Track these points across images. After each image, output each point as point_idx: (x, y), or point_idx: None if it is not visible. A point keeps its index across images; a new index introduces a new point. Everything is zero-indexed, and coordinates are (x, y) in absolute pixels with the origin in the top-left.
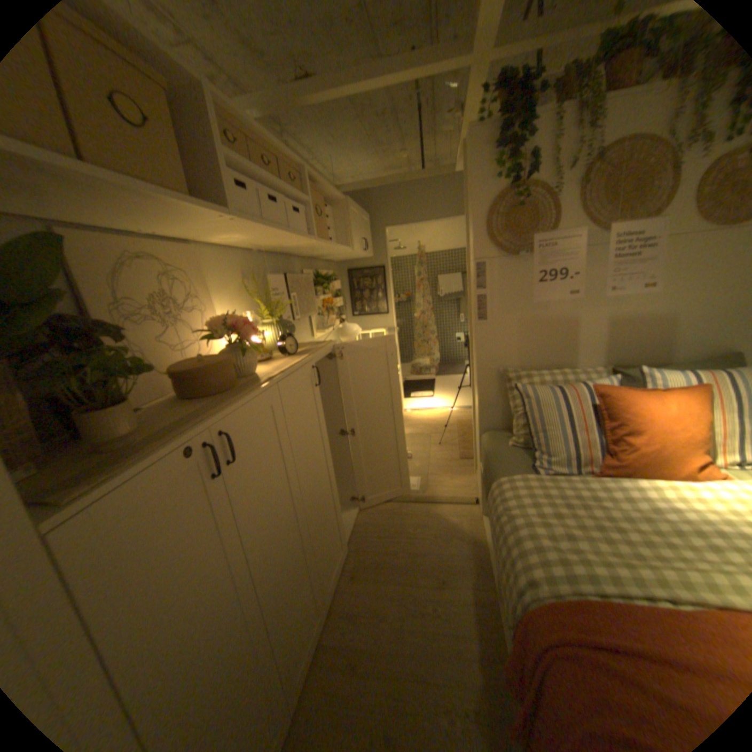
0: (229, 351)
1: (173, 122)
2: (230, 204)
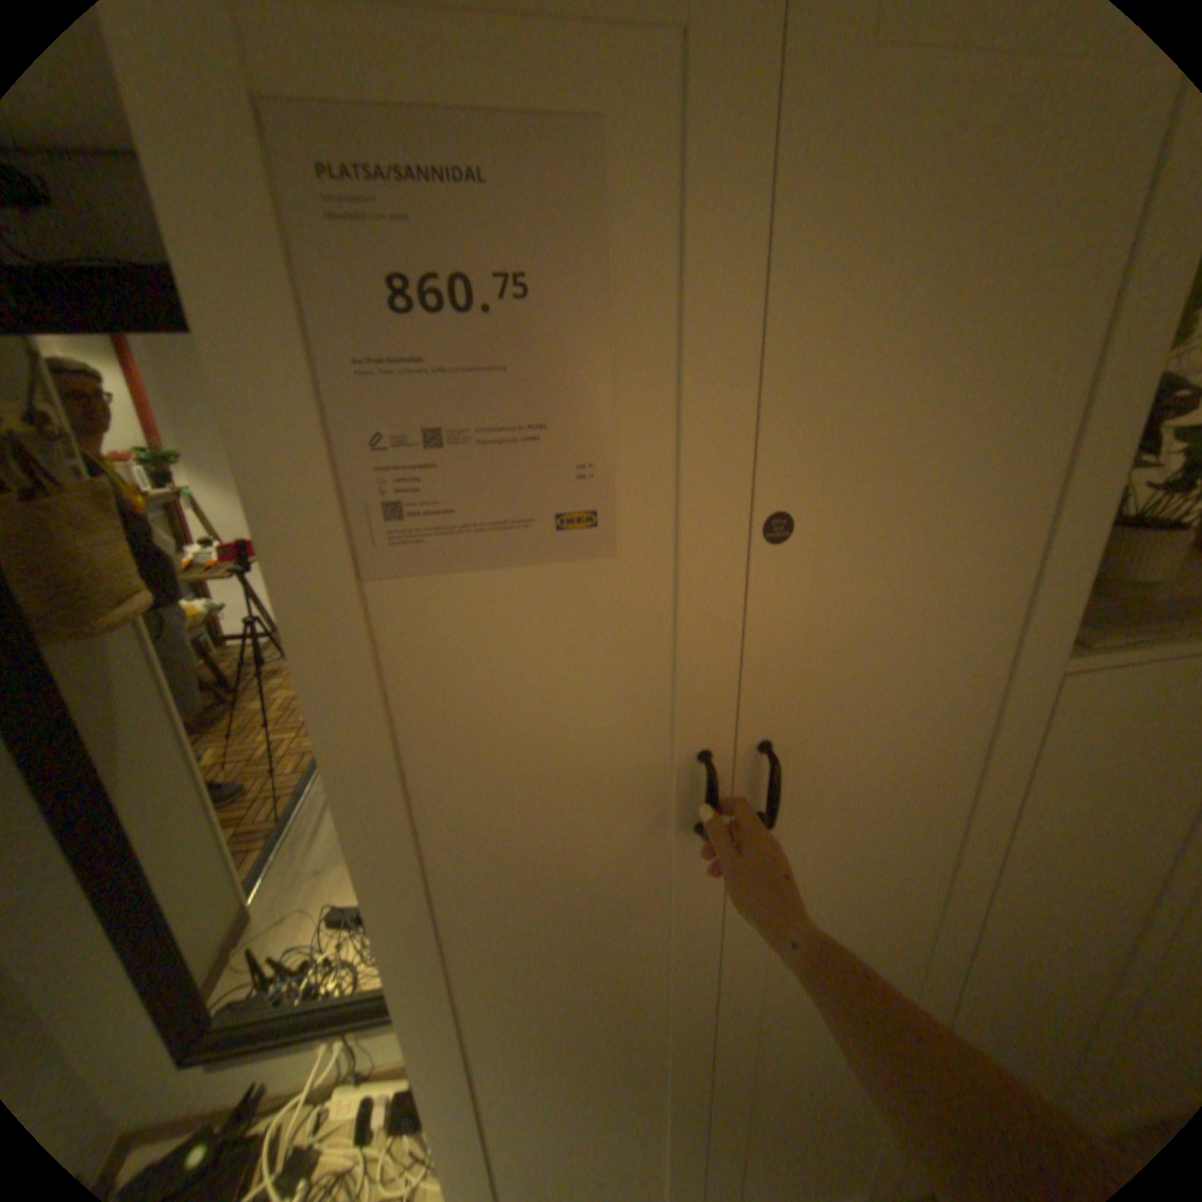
0: None
1: None
2: None
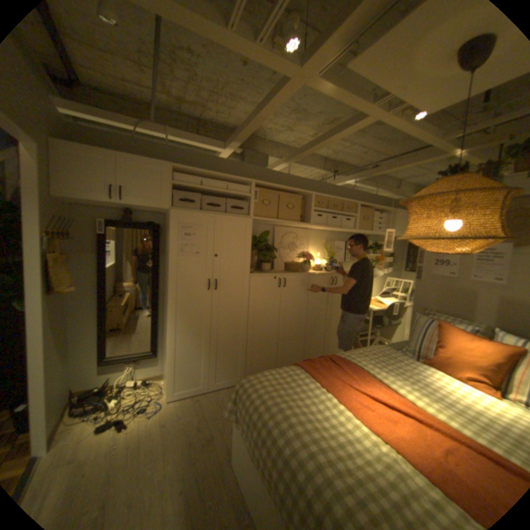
0: (301, 263)
1: (304, 202)
2: (312, 222)
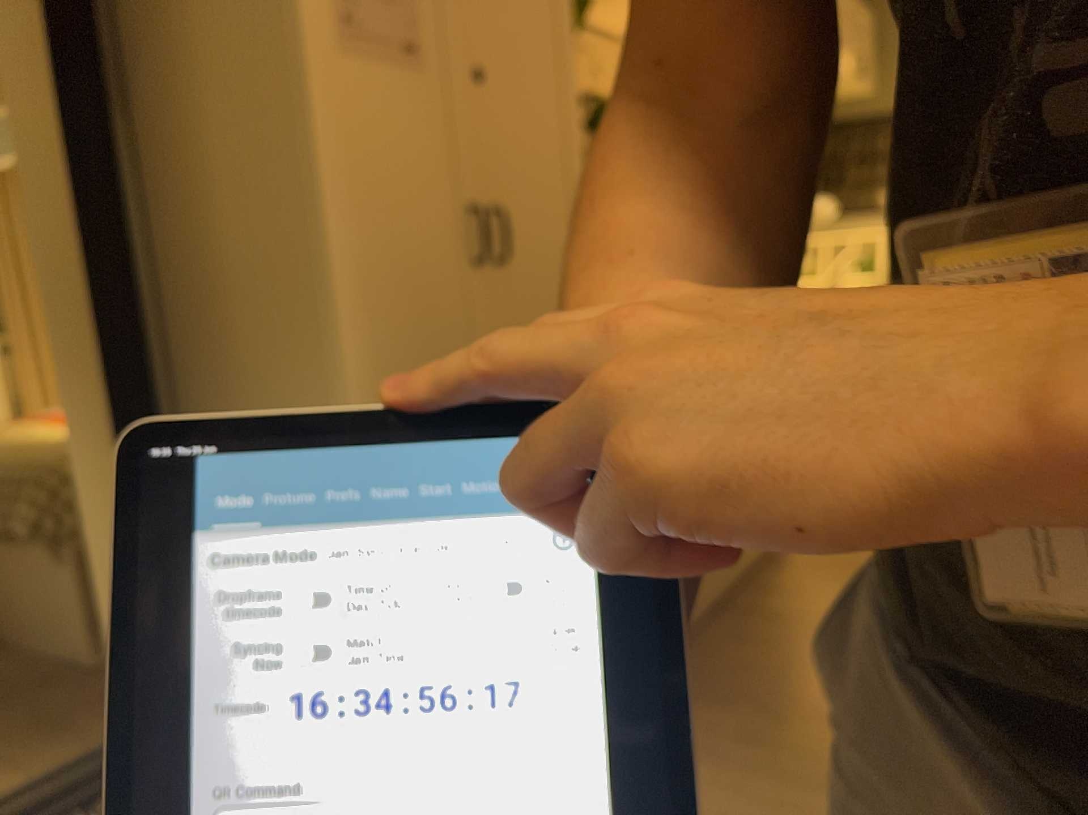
0: None
1: None
2: None
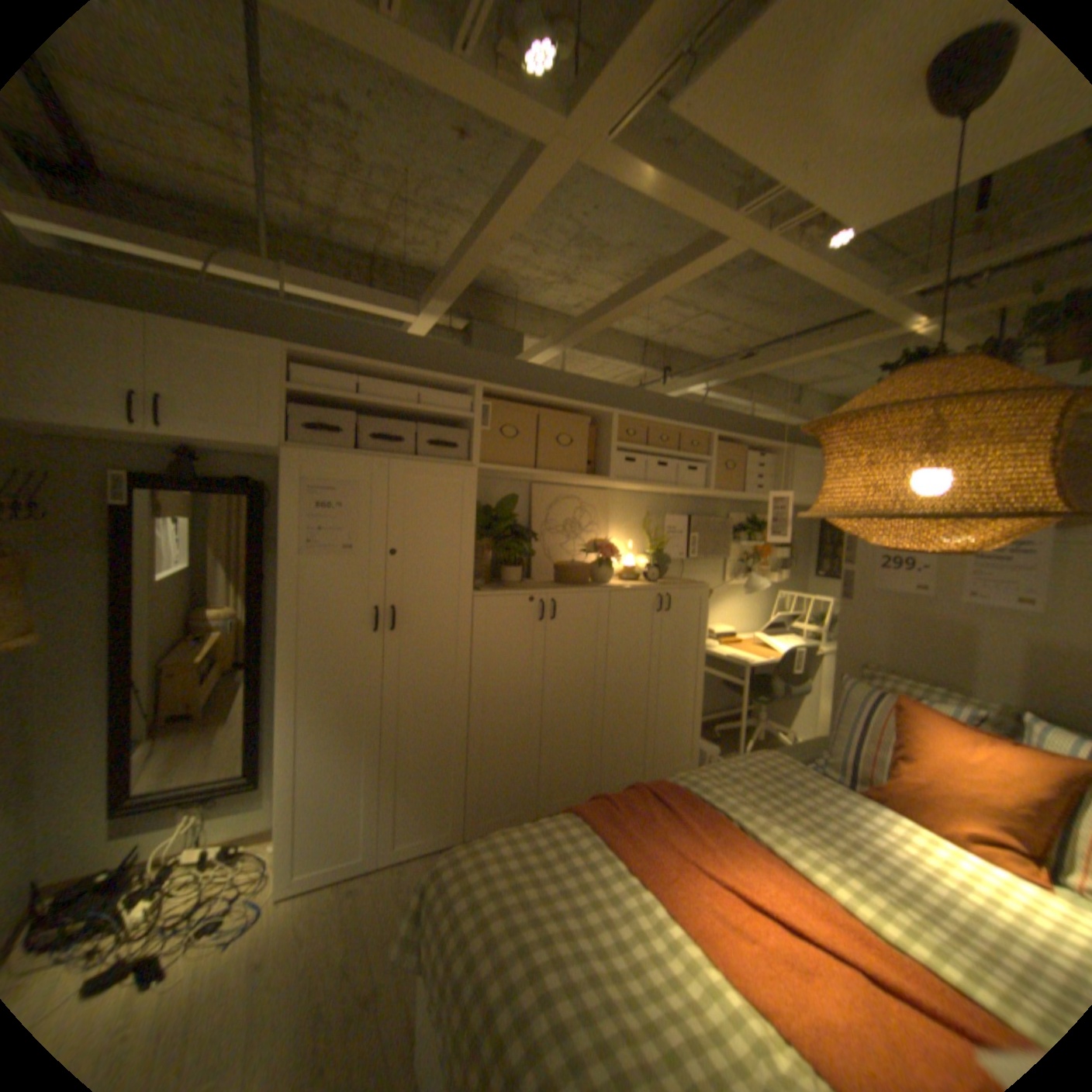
0: (593, 564)
1: (597, 432)
2: (614, 475)
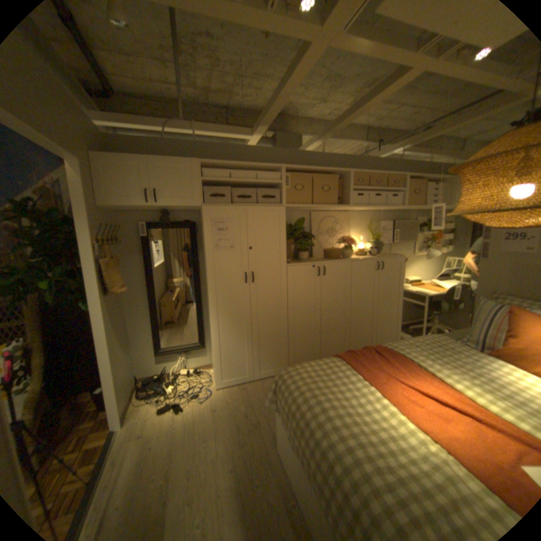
0: (343, 249)
1: (342, 182)
2: (352, 203)
